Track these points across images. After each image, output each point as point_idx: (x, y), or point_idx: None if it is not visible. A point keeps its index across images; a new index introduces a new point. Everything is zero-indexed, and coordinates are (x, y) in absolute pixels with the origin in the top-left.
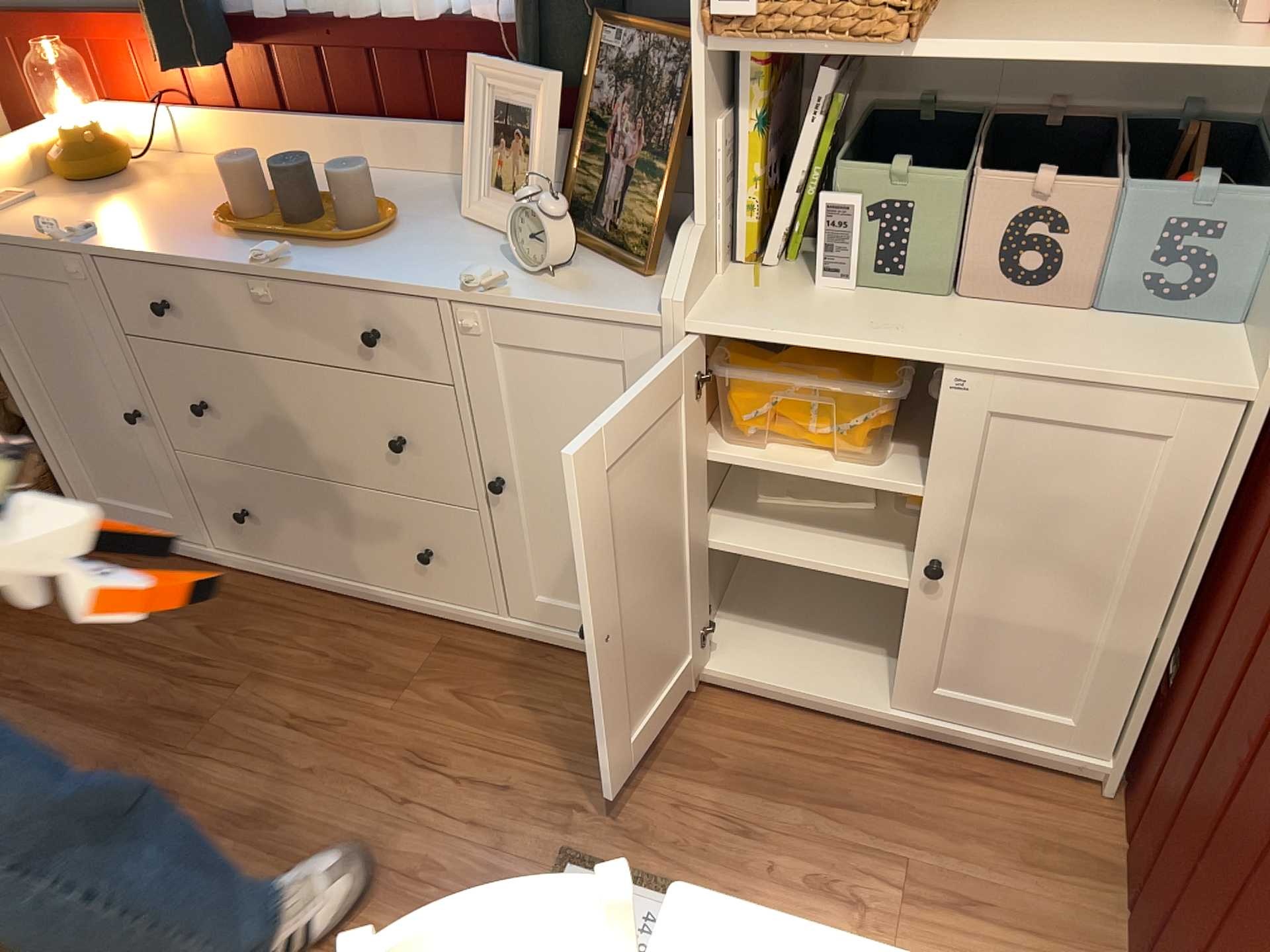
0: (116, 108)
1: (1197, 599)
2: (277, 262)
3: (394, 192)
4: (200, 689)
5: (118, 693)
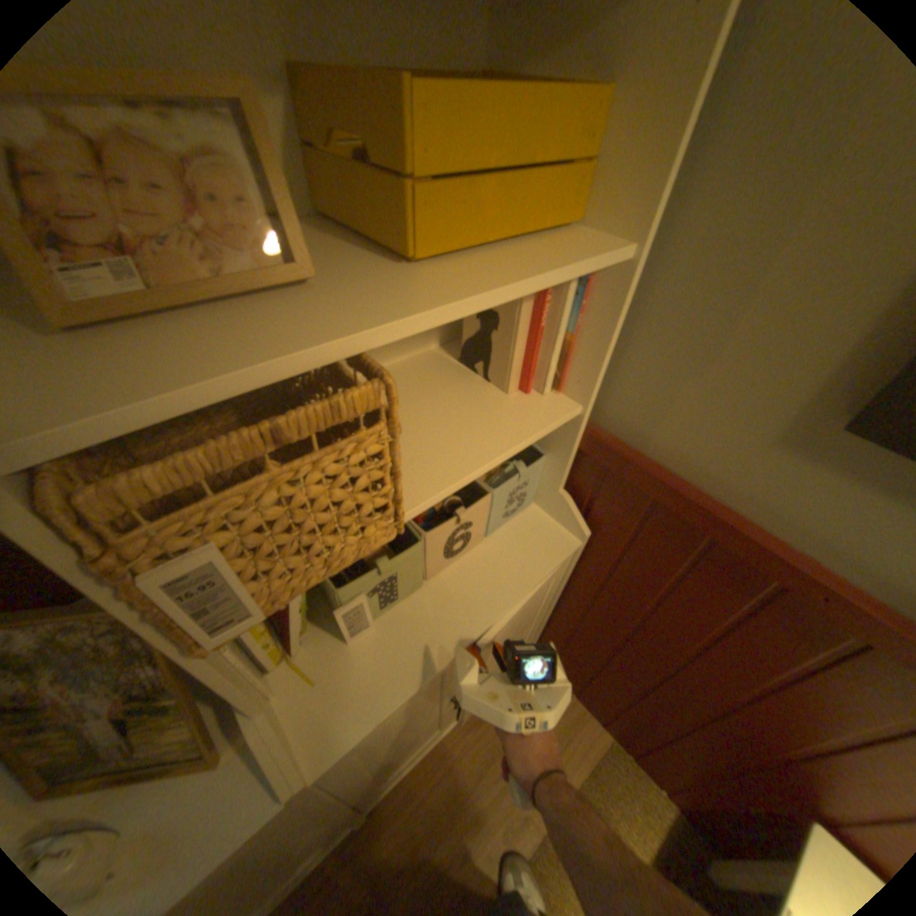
0: None
1: (563, 600)
2: None
3: None
4: None
5: None
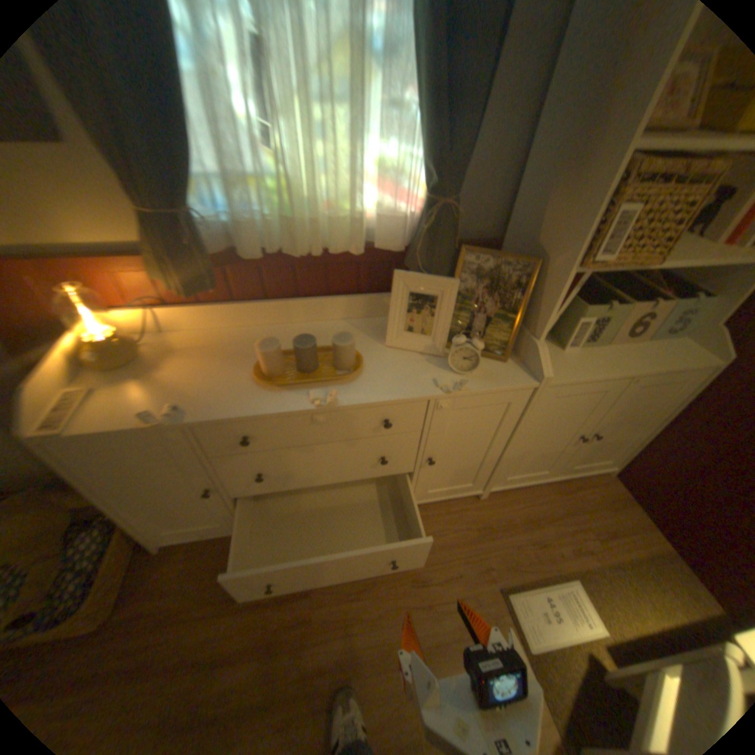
0: (108, 314)
1: (675, 423)
2: (331, 403)
3: (322, 334)
4: (288, 612)
5: (243, 642)
